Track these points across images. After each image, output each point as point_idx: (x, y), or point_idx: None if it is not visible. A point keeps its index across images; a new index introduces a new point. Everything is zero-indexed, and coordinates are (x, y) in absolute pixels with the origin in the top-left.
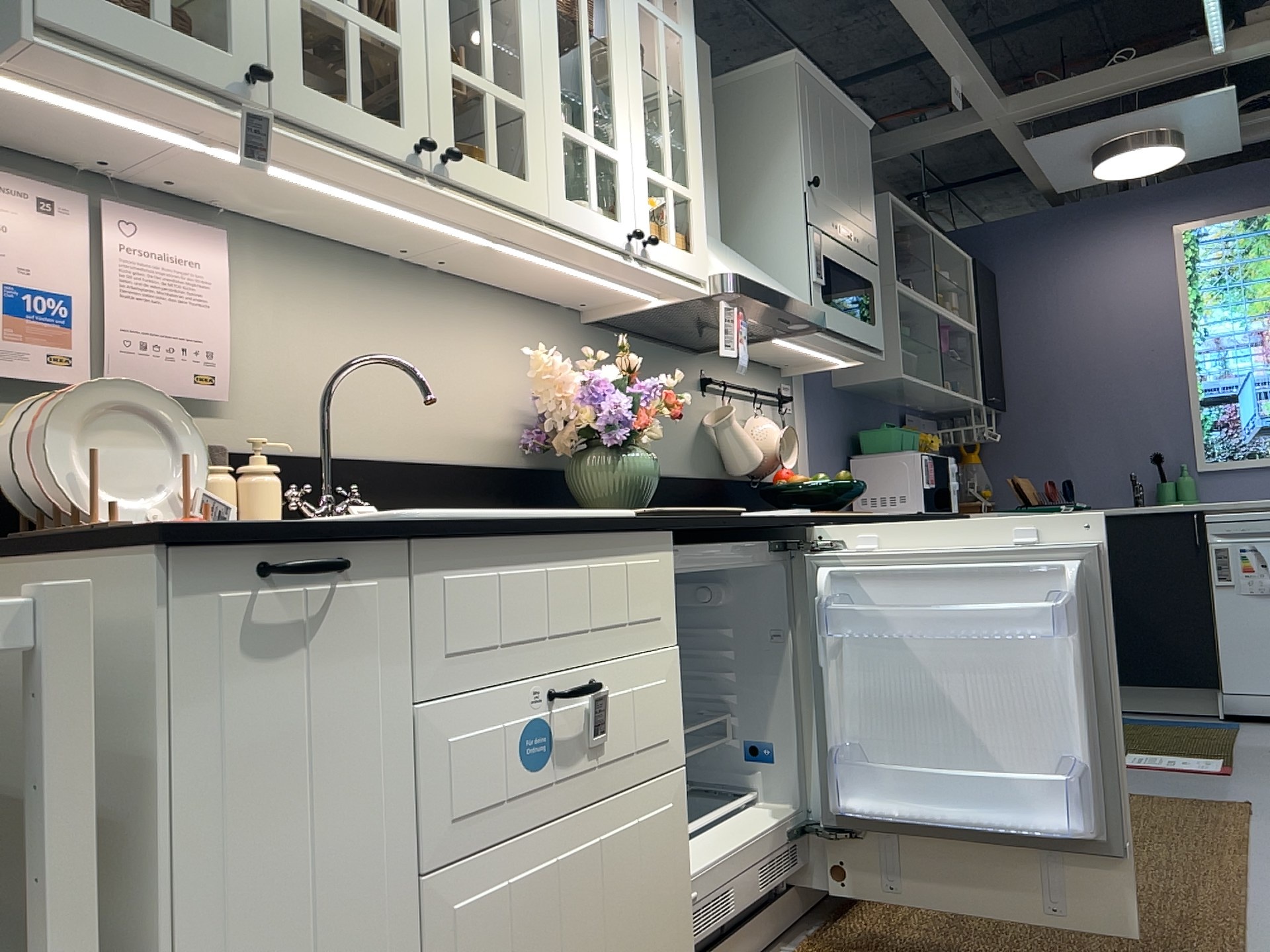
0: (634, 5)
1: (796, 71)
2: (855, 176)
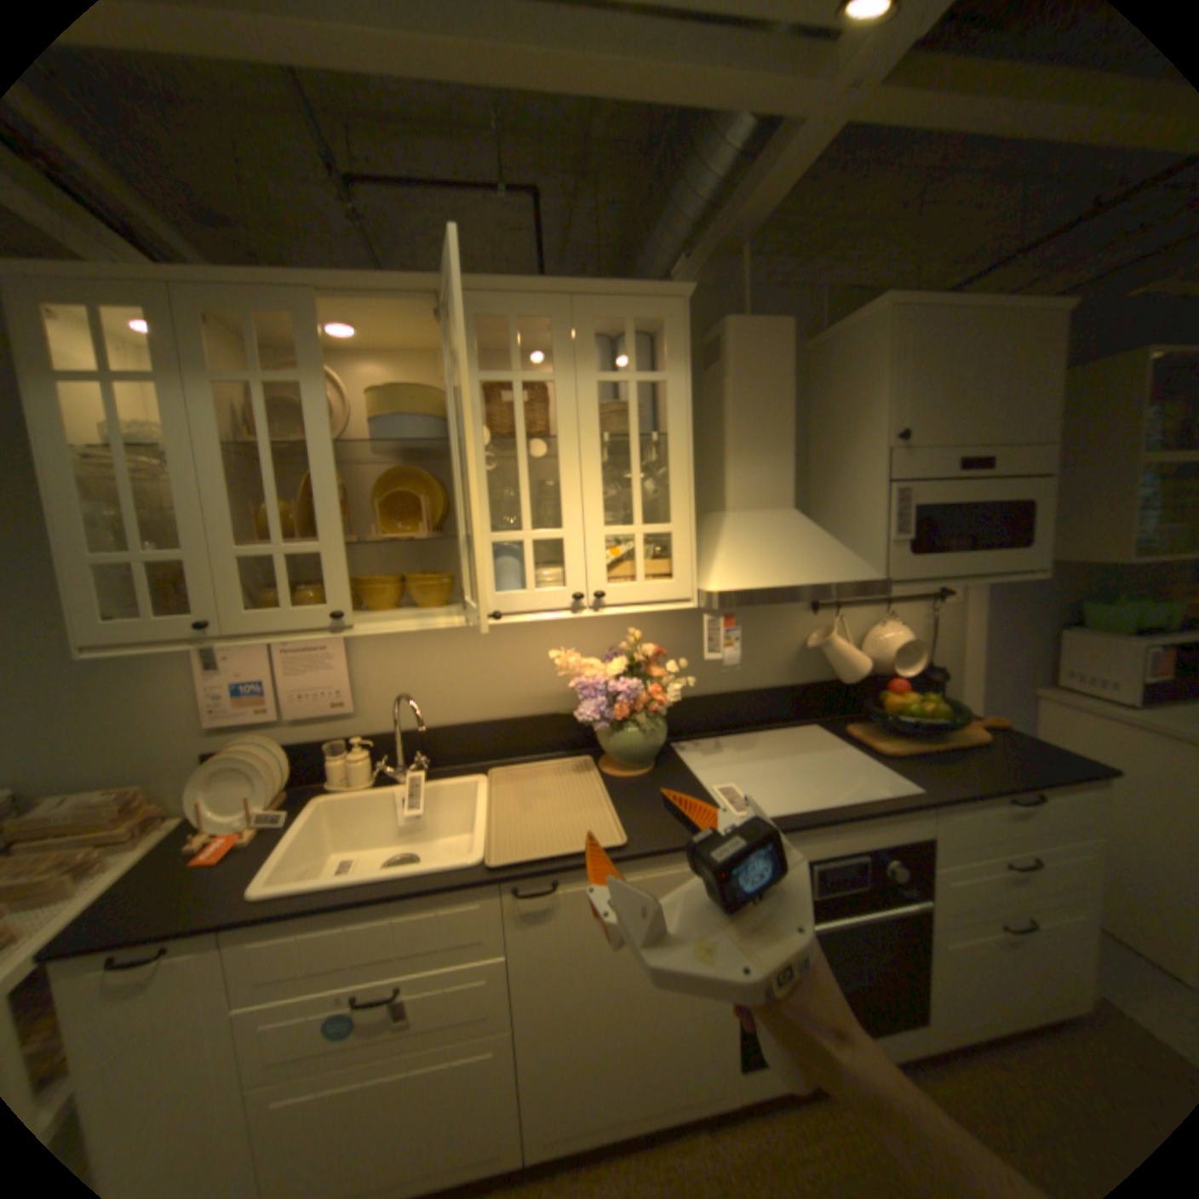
0: (590, 385)
1: (892, 312)
2: (1013, 385)
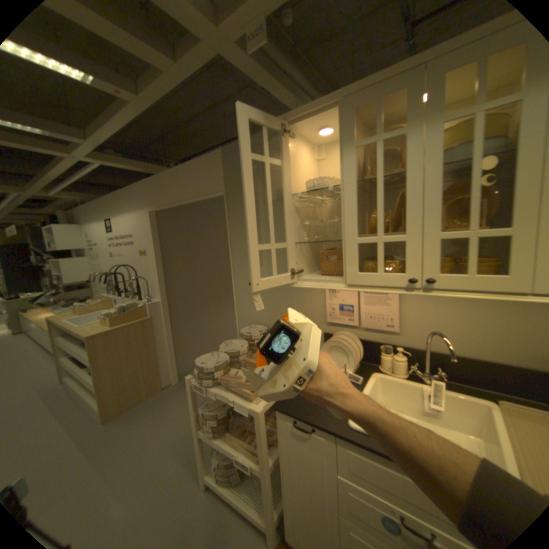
0: None
1: None
2: None
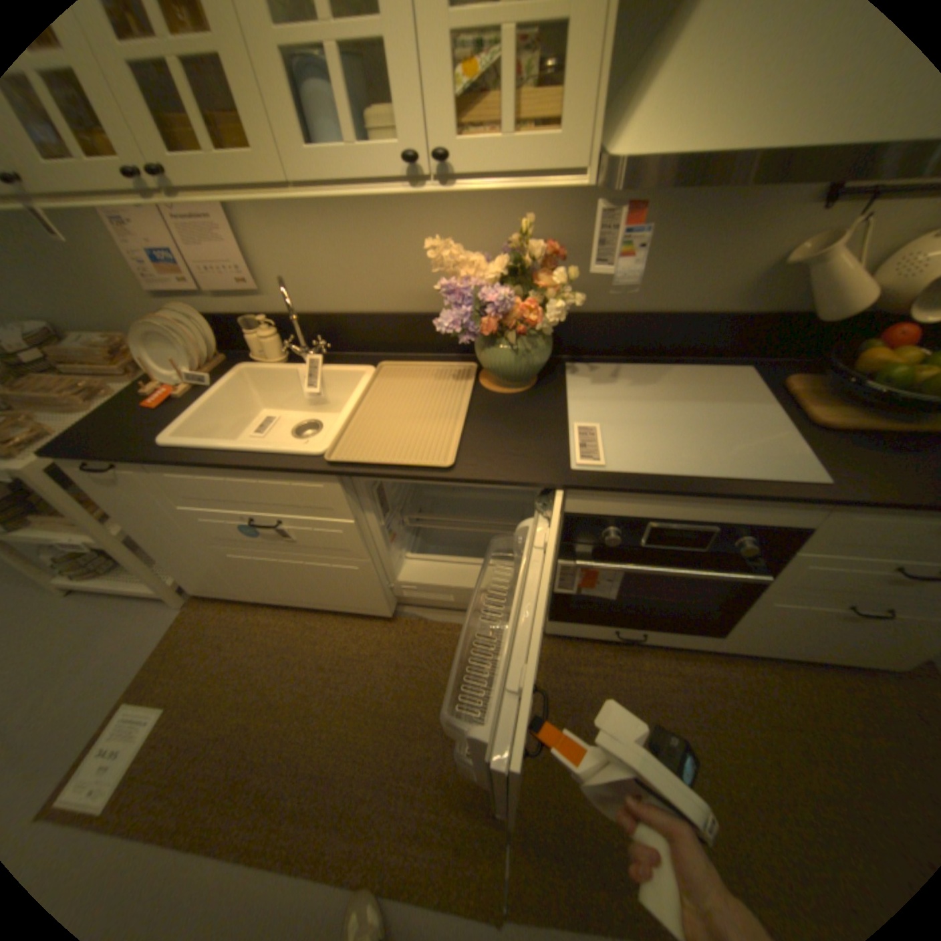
0: None
1: None
2: None
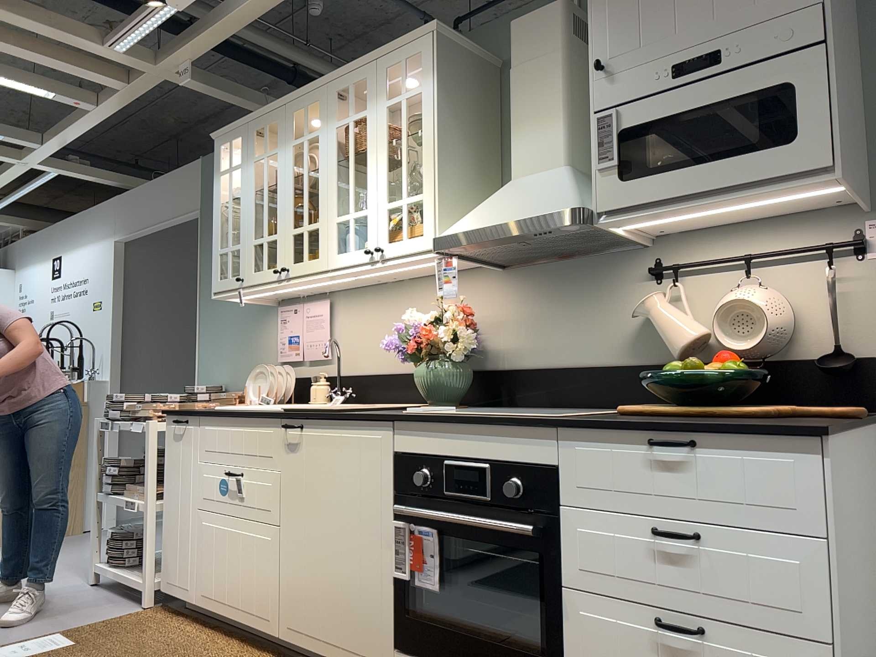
0: (381, 112)
1: None
2: None
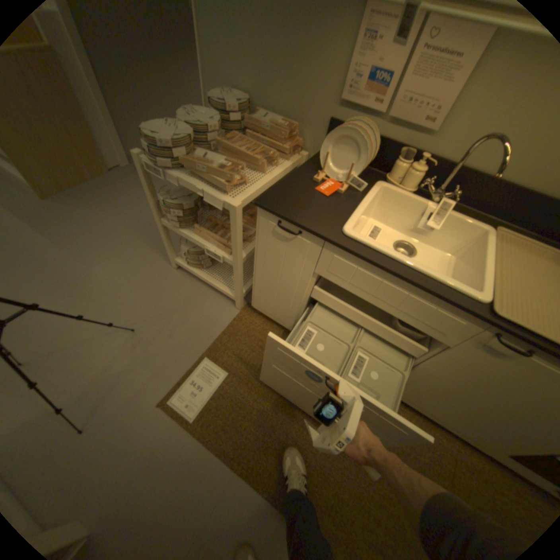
0: None
1: None
2: None
